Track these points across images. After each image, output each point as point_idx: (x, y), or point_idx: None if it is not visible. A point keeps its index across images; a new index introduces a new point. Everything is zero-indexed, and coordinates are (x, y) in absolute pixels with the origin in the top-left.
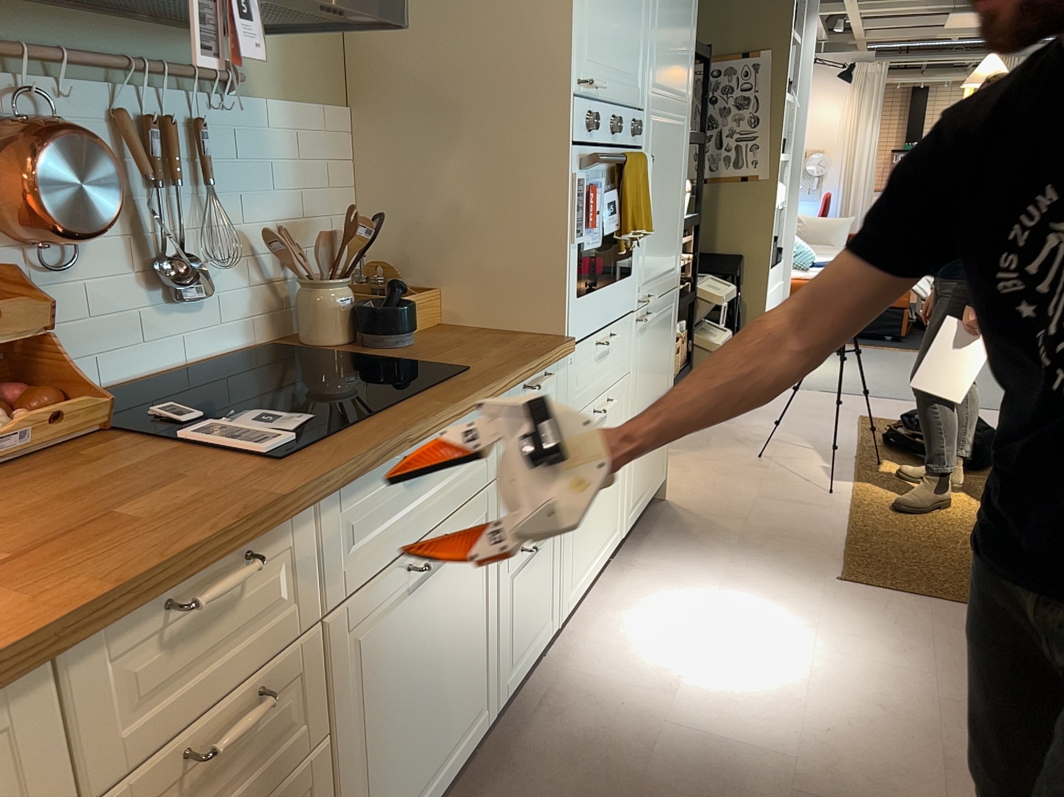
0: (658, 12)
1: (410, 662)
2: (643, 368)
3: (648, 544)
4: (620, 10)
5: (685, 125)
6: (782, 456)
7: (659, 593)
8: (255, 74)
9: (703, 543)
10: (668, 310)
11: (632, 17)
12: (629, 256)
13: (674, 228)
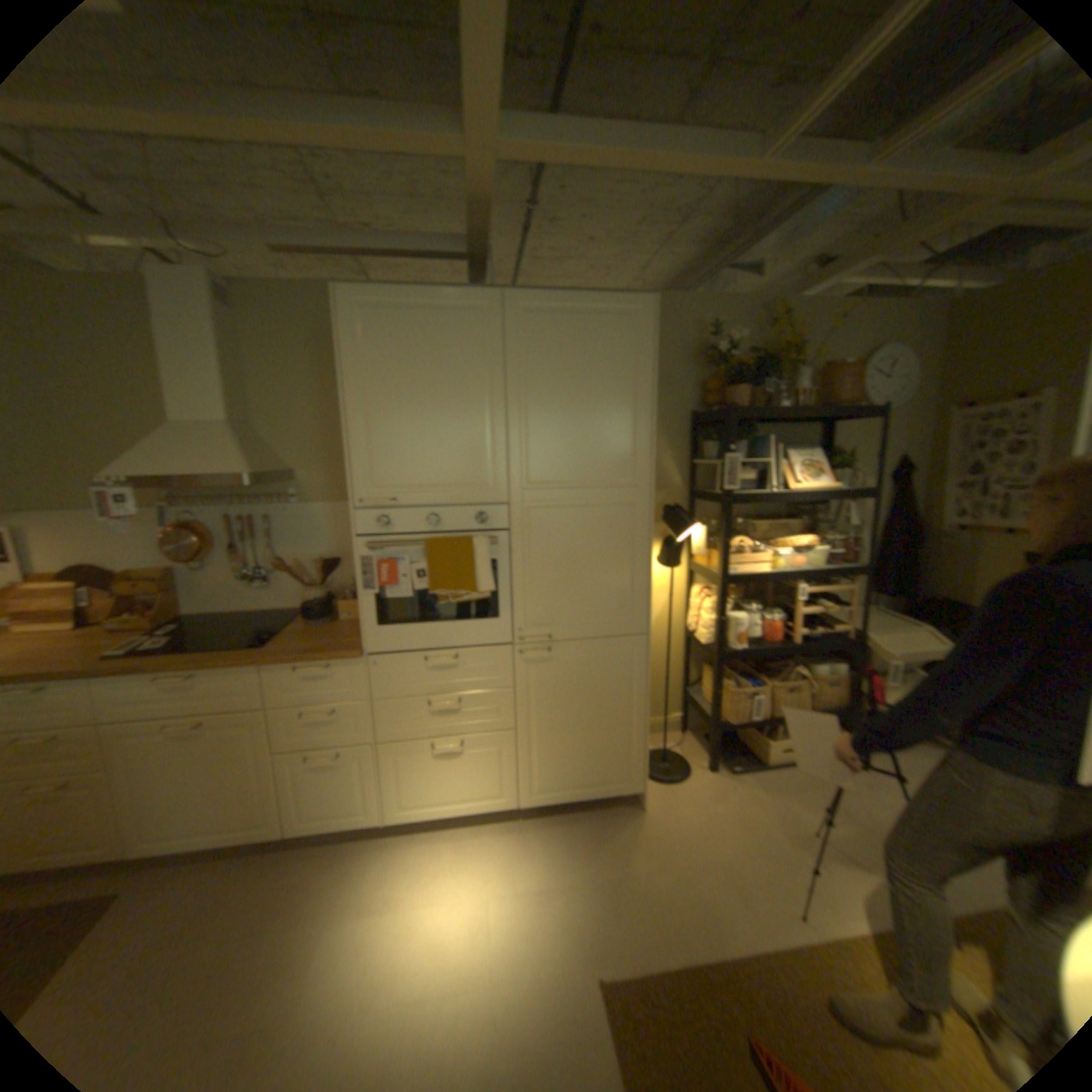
0: (522, 432)
1: (172, 771)
2: (540, 690)
3: (558, 830)
4: (428, 446)
5: (634, 504)
6: (842, 853)
7: (487, 864)
8: (306, 493)
9: (588, 859)
10: (615, 651)
11: (458, 446)
12: (492, 605)
13: (614, 586)
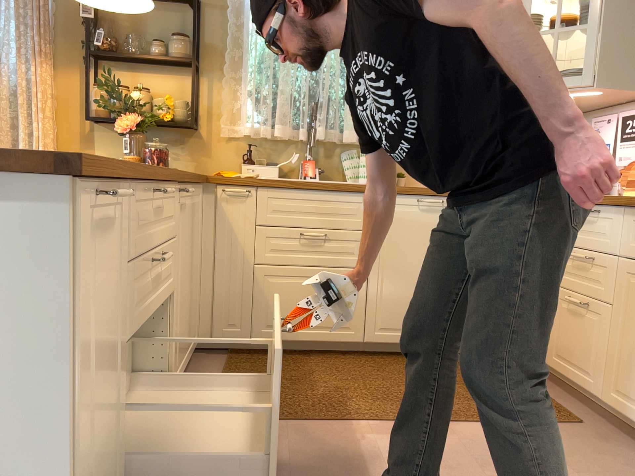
0: None
1: None
2: None
3: None
4: None
5: None
6: None
7: None
8: None
9: None
10: None
11: None
12: None
13: None
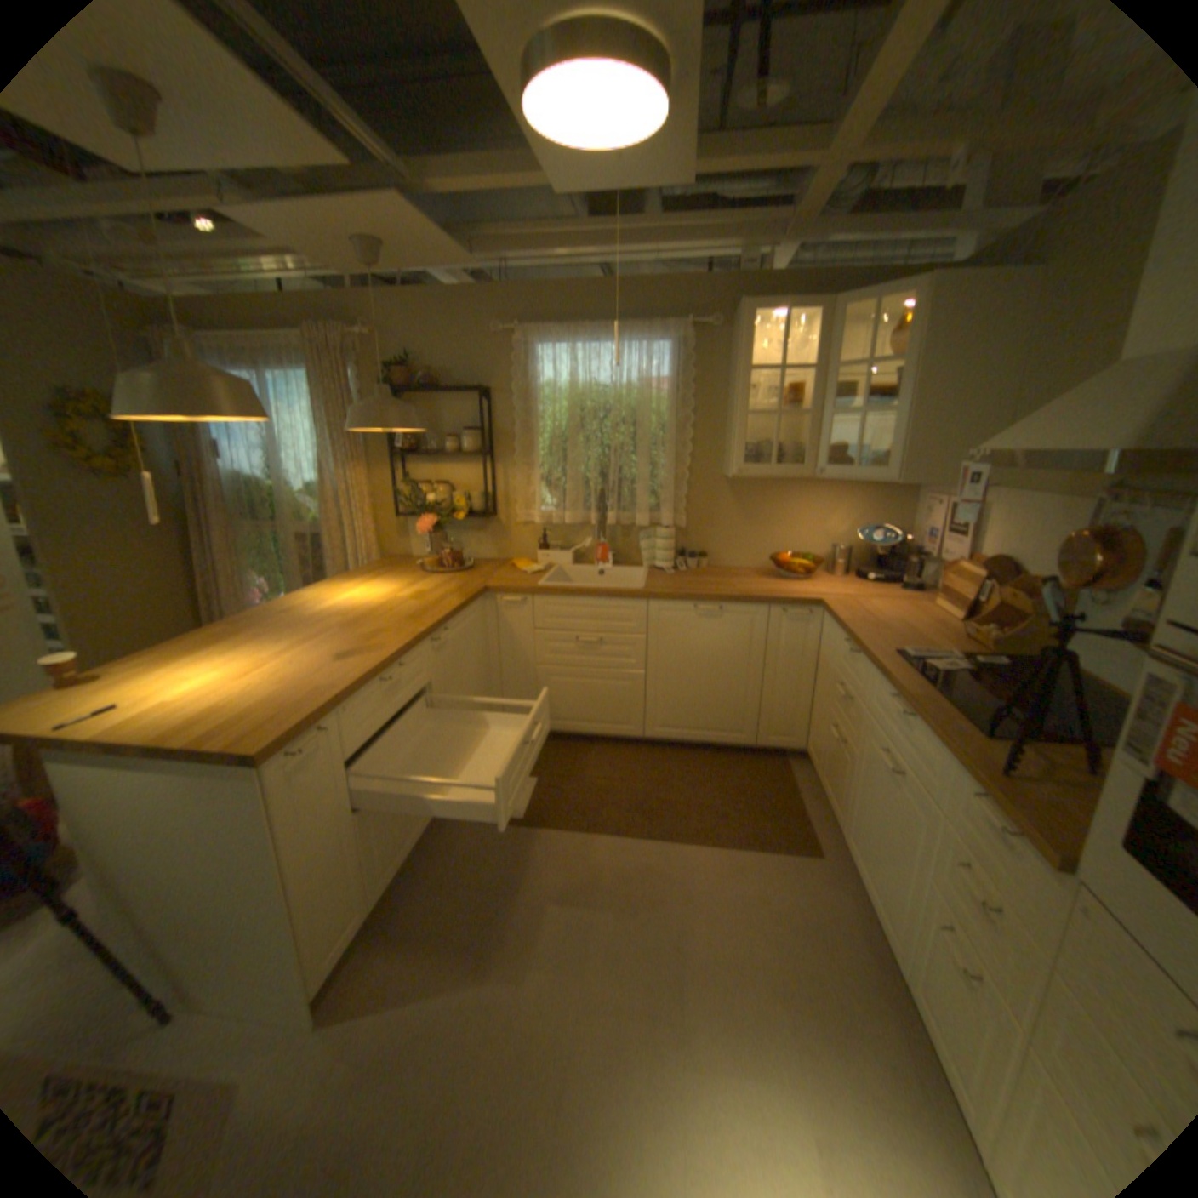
0: None
1: (880, 801)
2: None
3: None
4: None
5: None
6: None
7: None
8: None
9: None
10: None
11: None
12: None
13: None
